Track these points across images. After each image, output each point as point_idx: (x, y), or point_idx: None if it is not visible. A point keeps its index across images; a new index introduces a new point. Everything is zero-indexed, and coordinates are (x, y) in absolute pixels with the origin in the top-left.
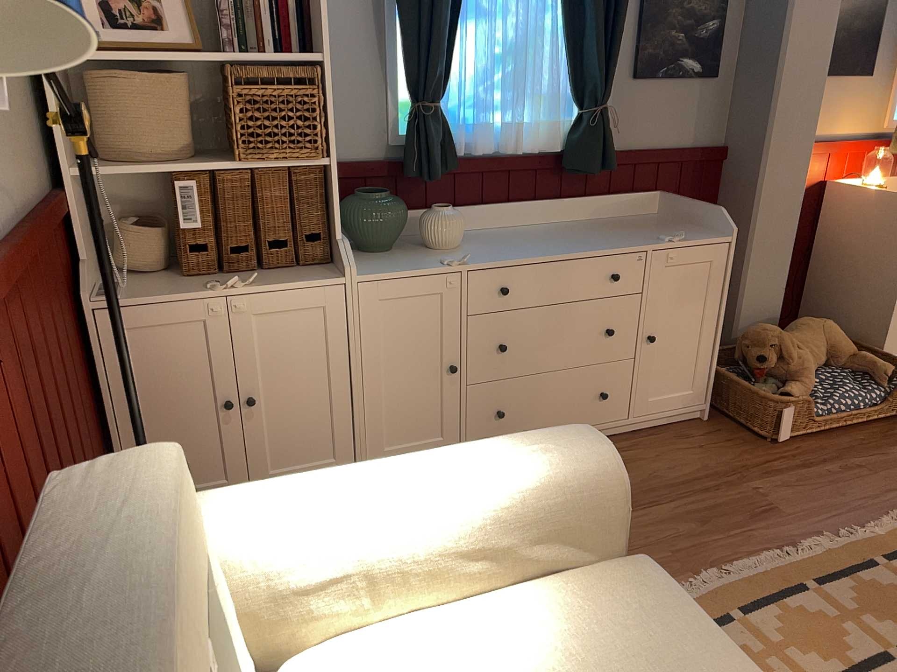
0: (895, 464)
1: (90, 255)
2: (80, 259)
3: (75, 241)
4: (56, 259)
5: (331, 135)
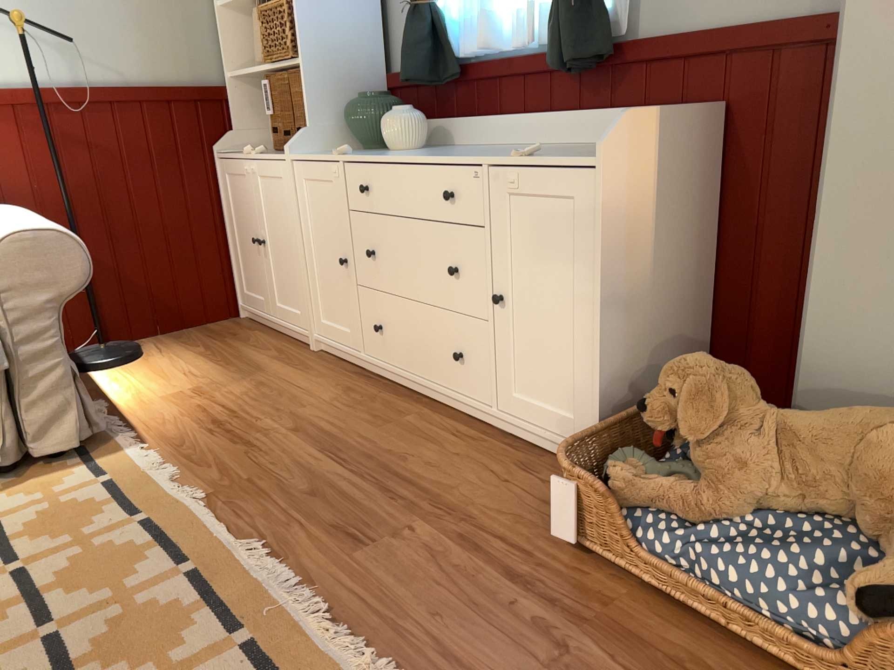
0: None
1: (243, 130)
2: (234, 130)
3: (232, 119)
4: (188, 121)
5: (299, 38)
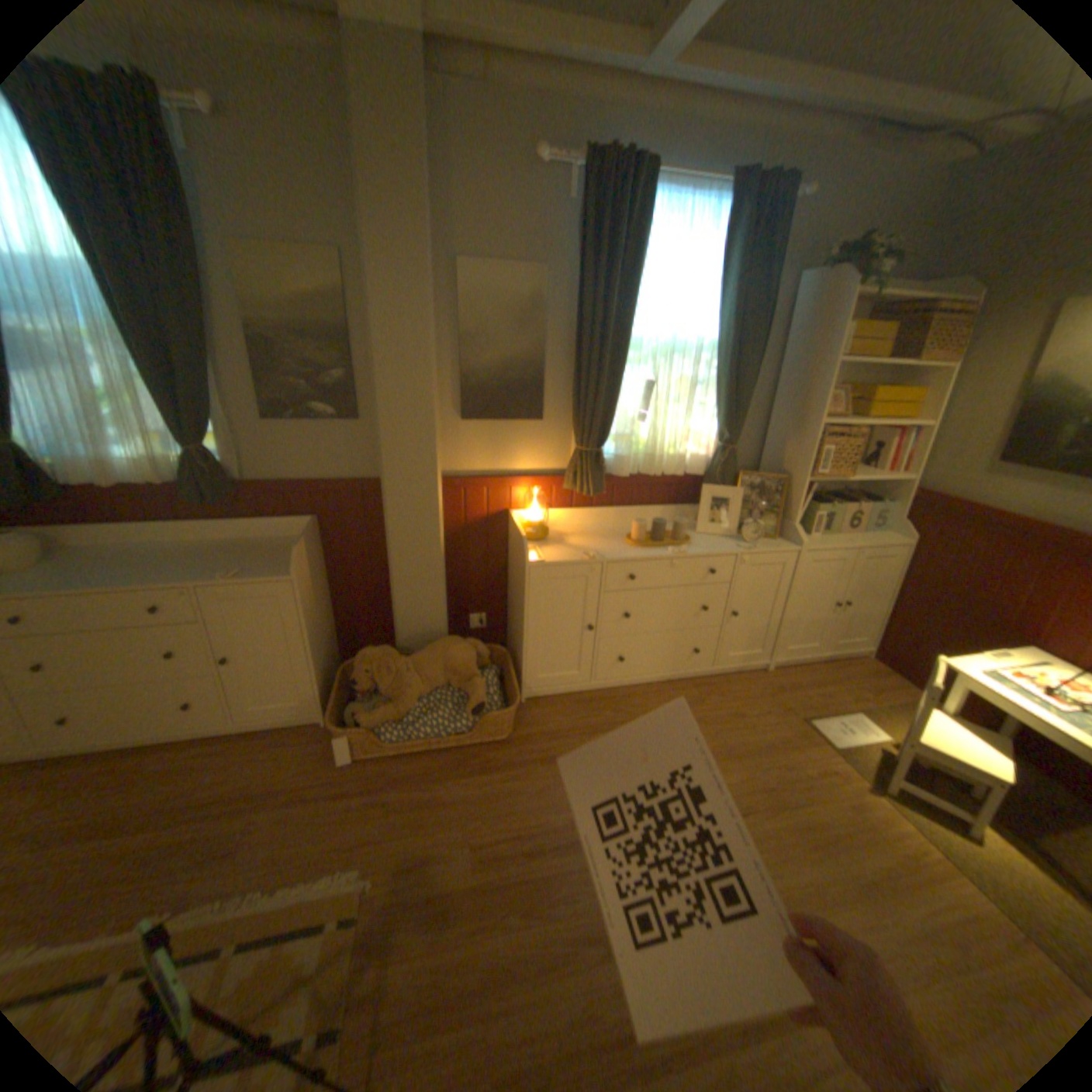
0: (420, 808)
1: None
2: None
3: None
4: None
5: None
